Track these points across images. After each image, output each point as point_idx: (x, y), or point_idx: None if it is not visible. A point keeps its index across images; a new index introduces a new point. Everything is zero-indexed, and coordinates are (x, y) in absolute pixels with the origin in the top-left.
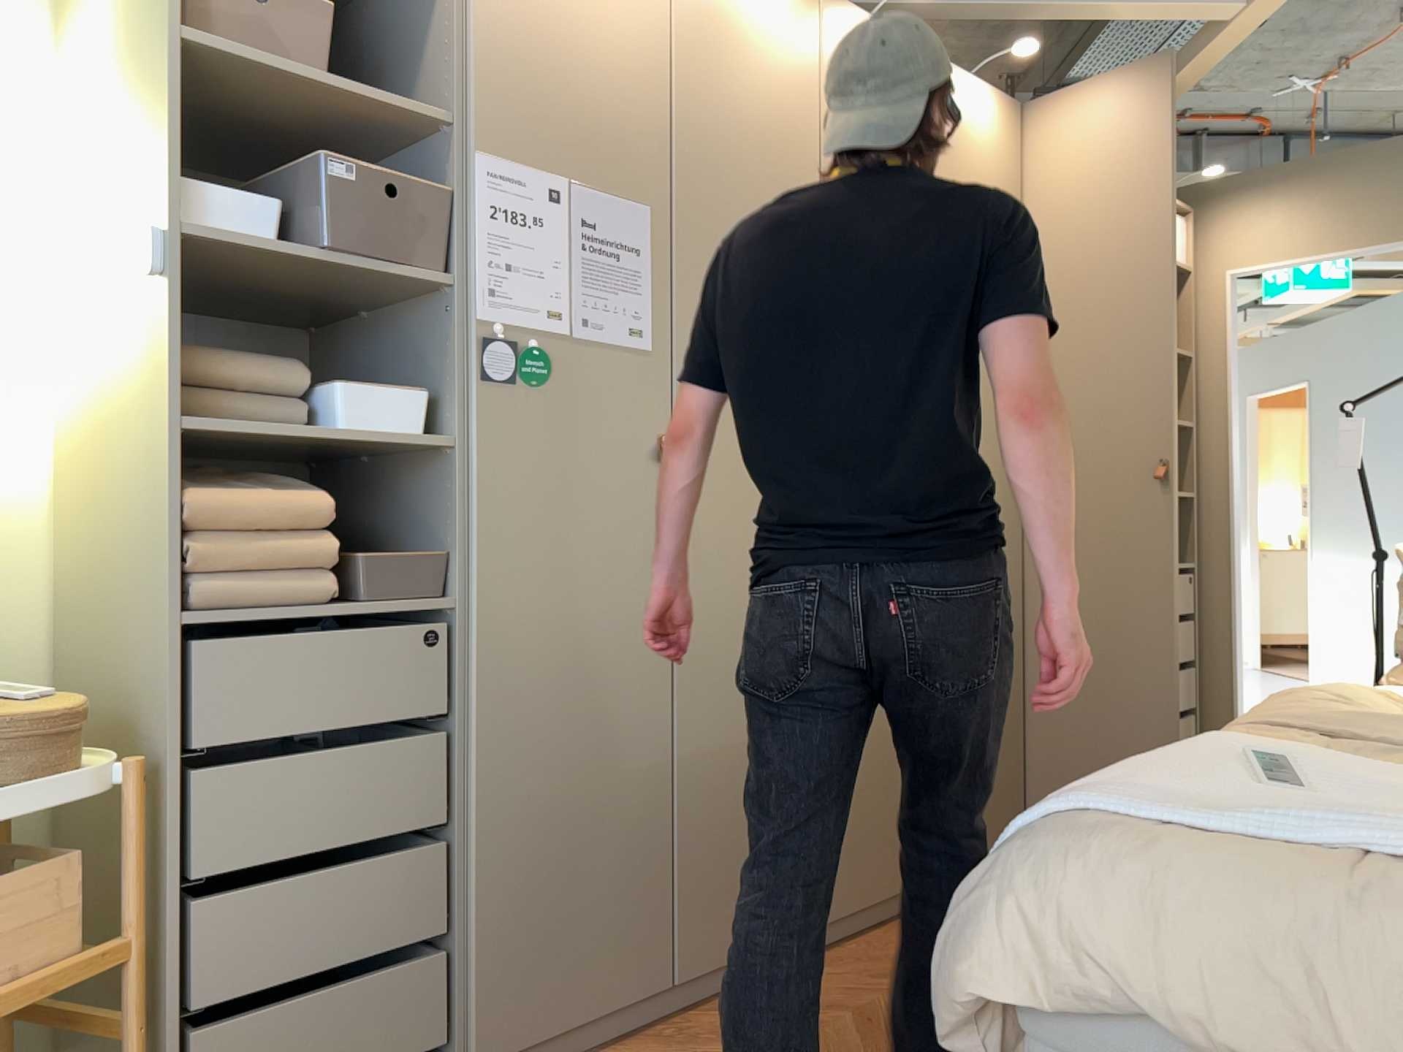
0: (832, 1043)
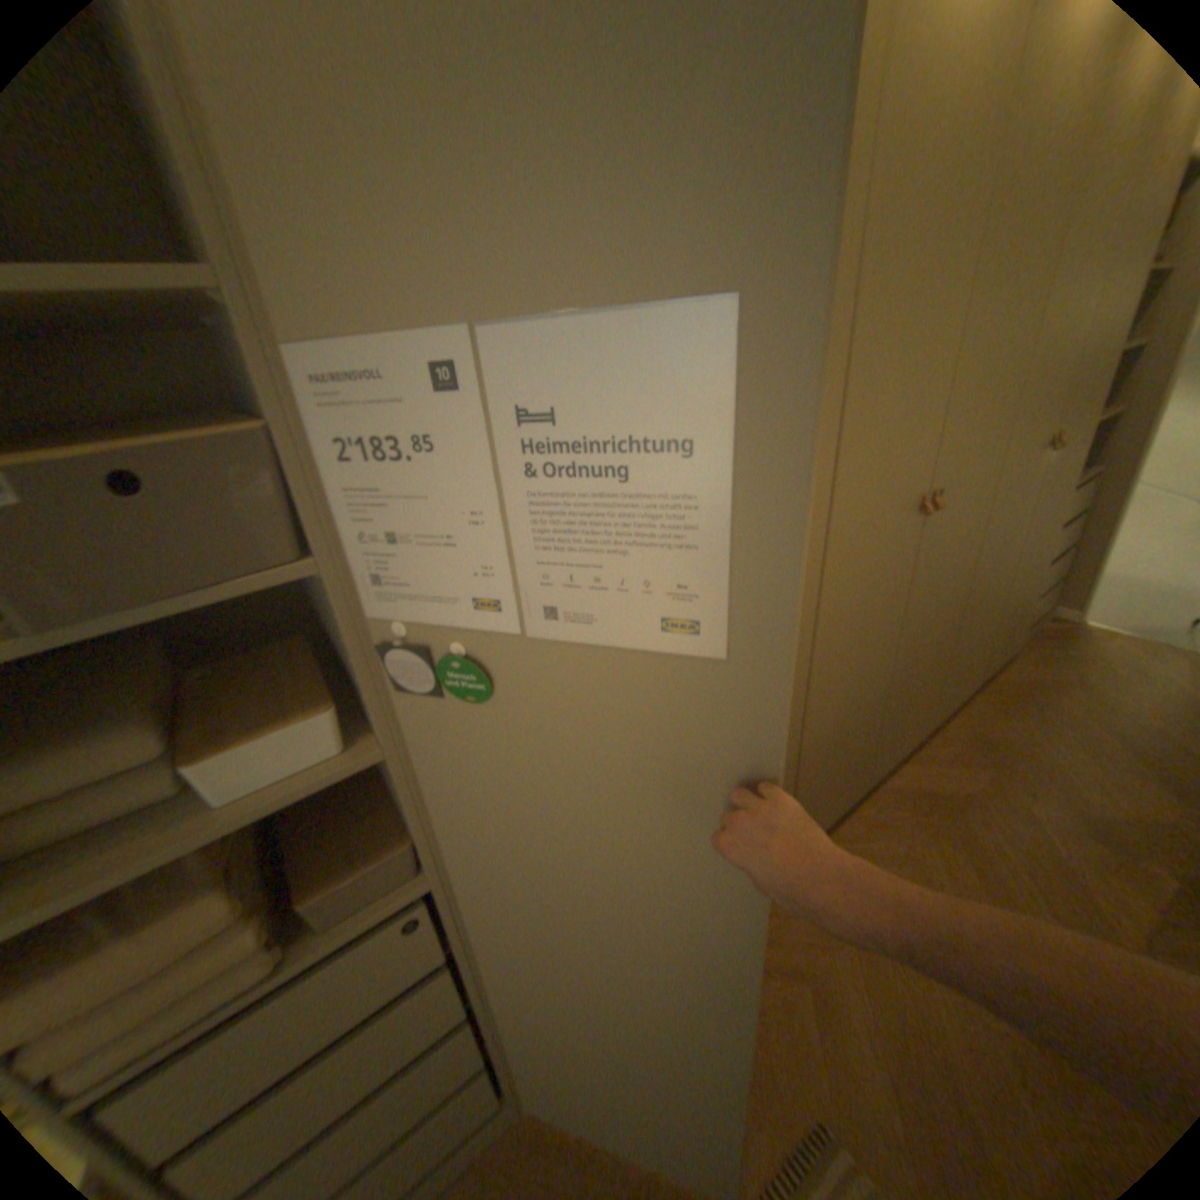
0: (797, 1035)
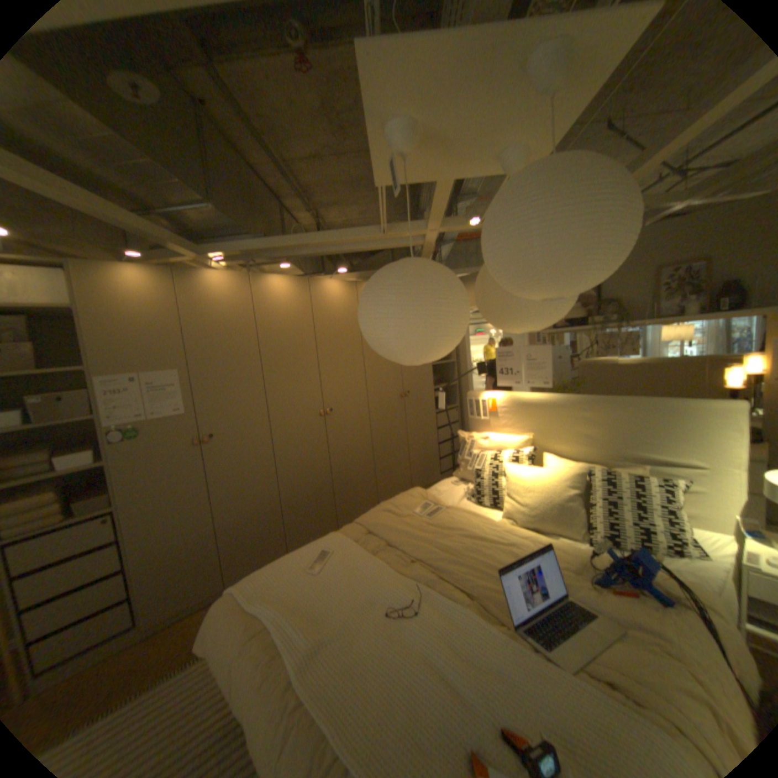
0: None
